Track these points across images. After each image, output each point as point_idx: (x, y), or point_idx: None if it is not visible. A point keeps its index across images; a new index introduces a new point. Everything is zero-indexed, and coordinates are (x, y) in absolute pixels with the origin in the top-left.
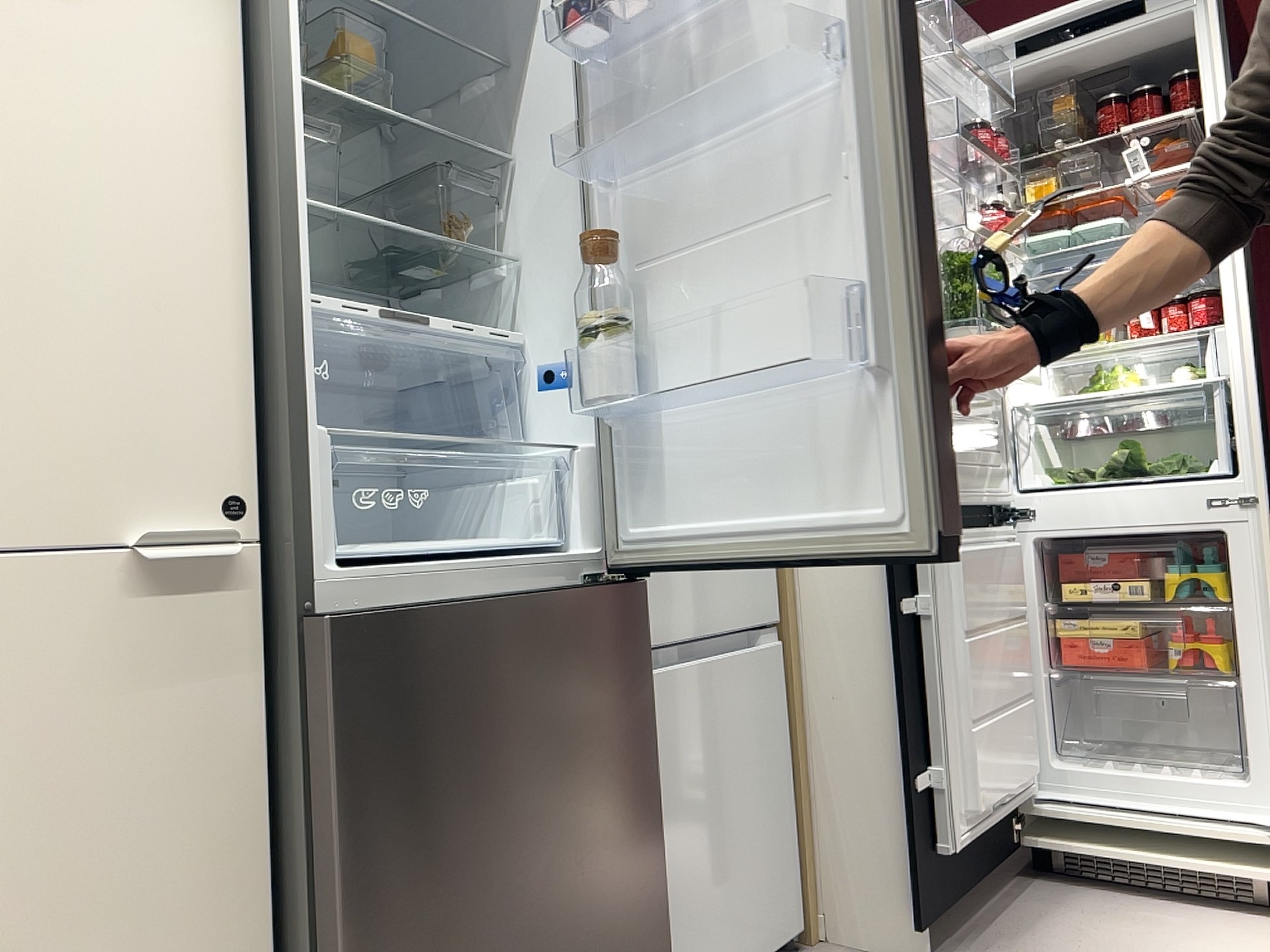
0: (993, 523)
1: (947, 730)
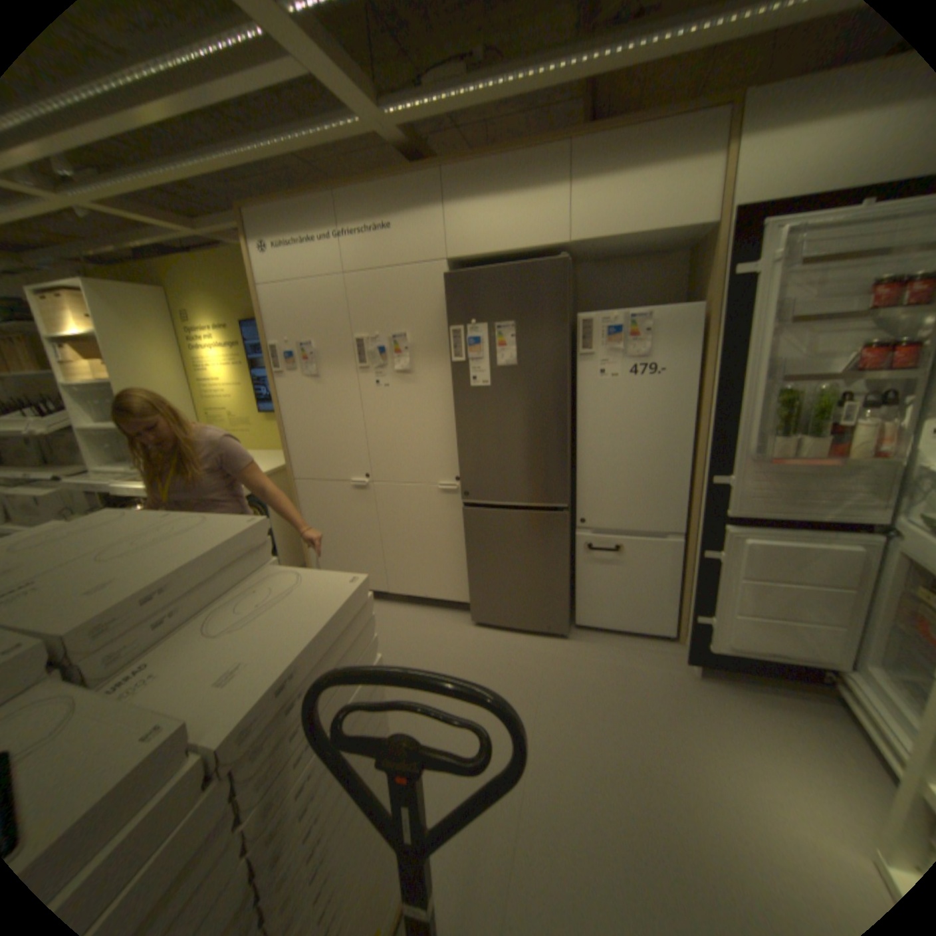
0: (864, 532)
1: (720, 610)
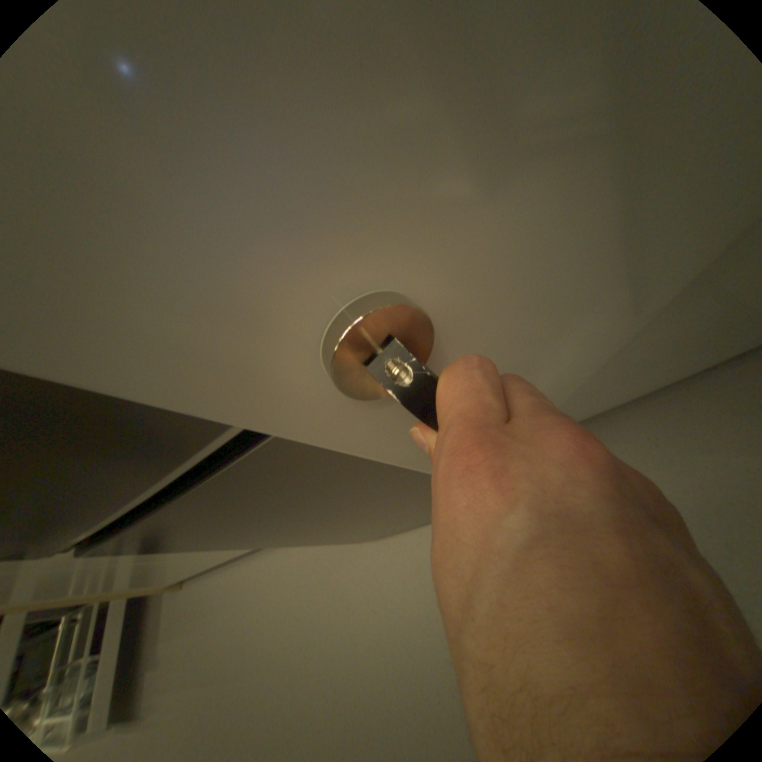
0: None
1: None
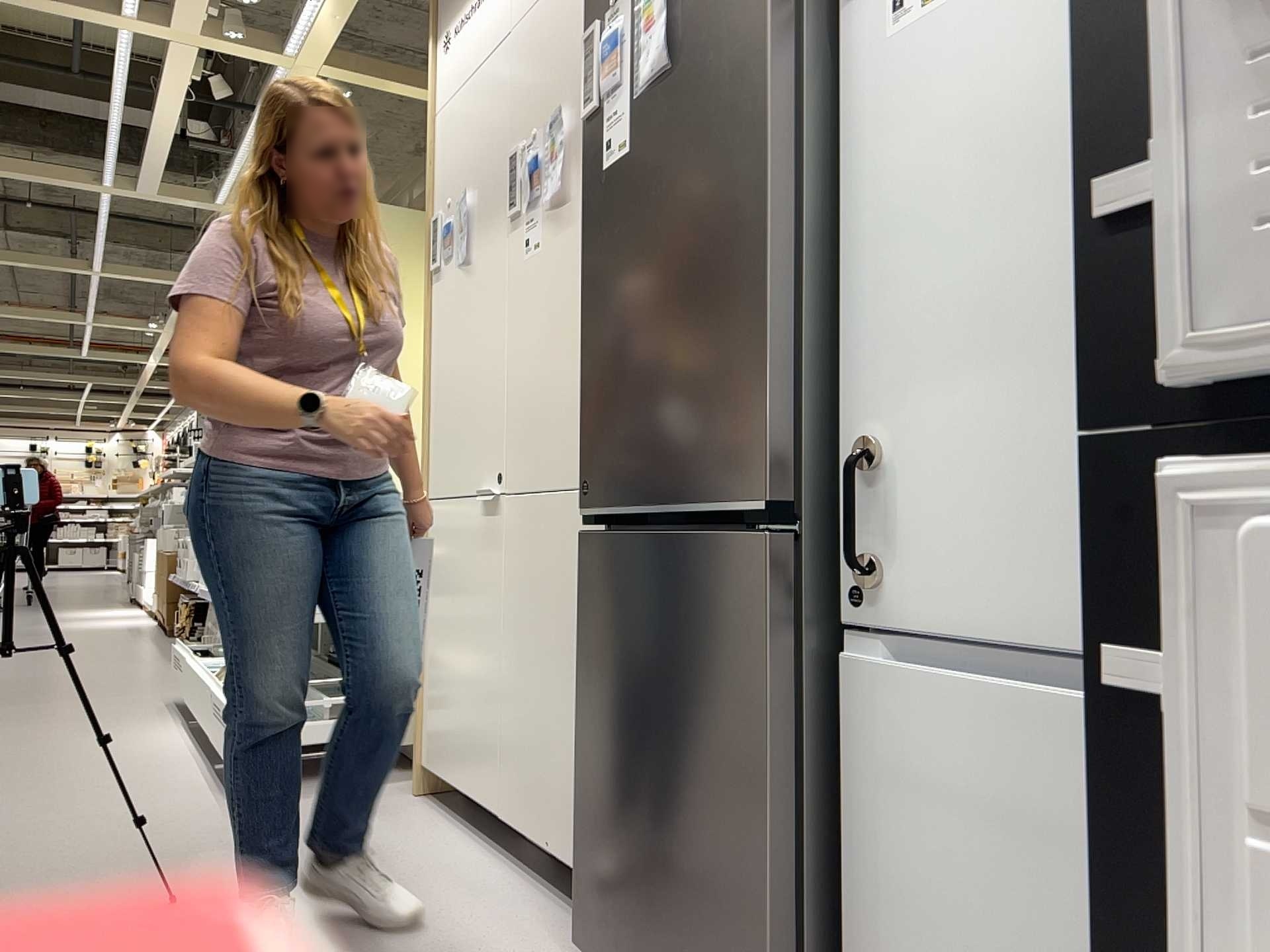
0: None
1: None
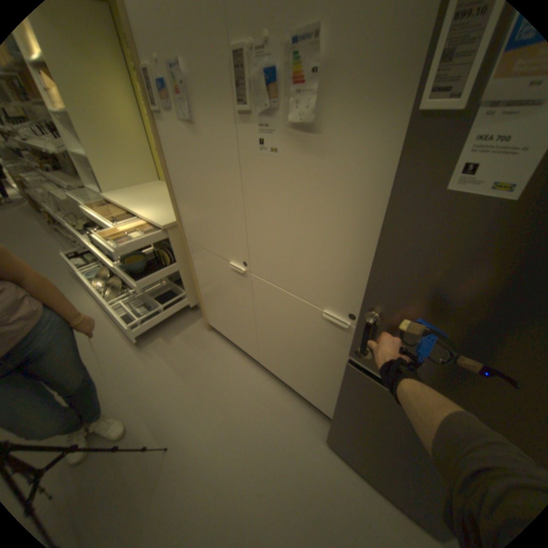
0: None
1: None
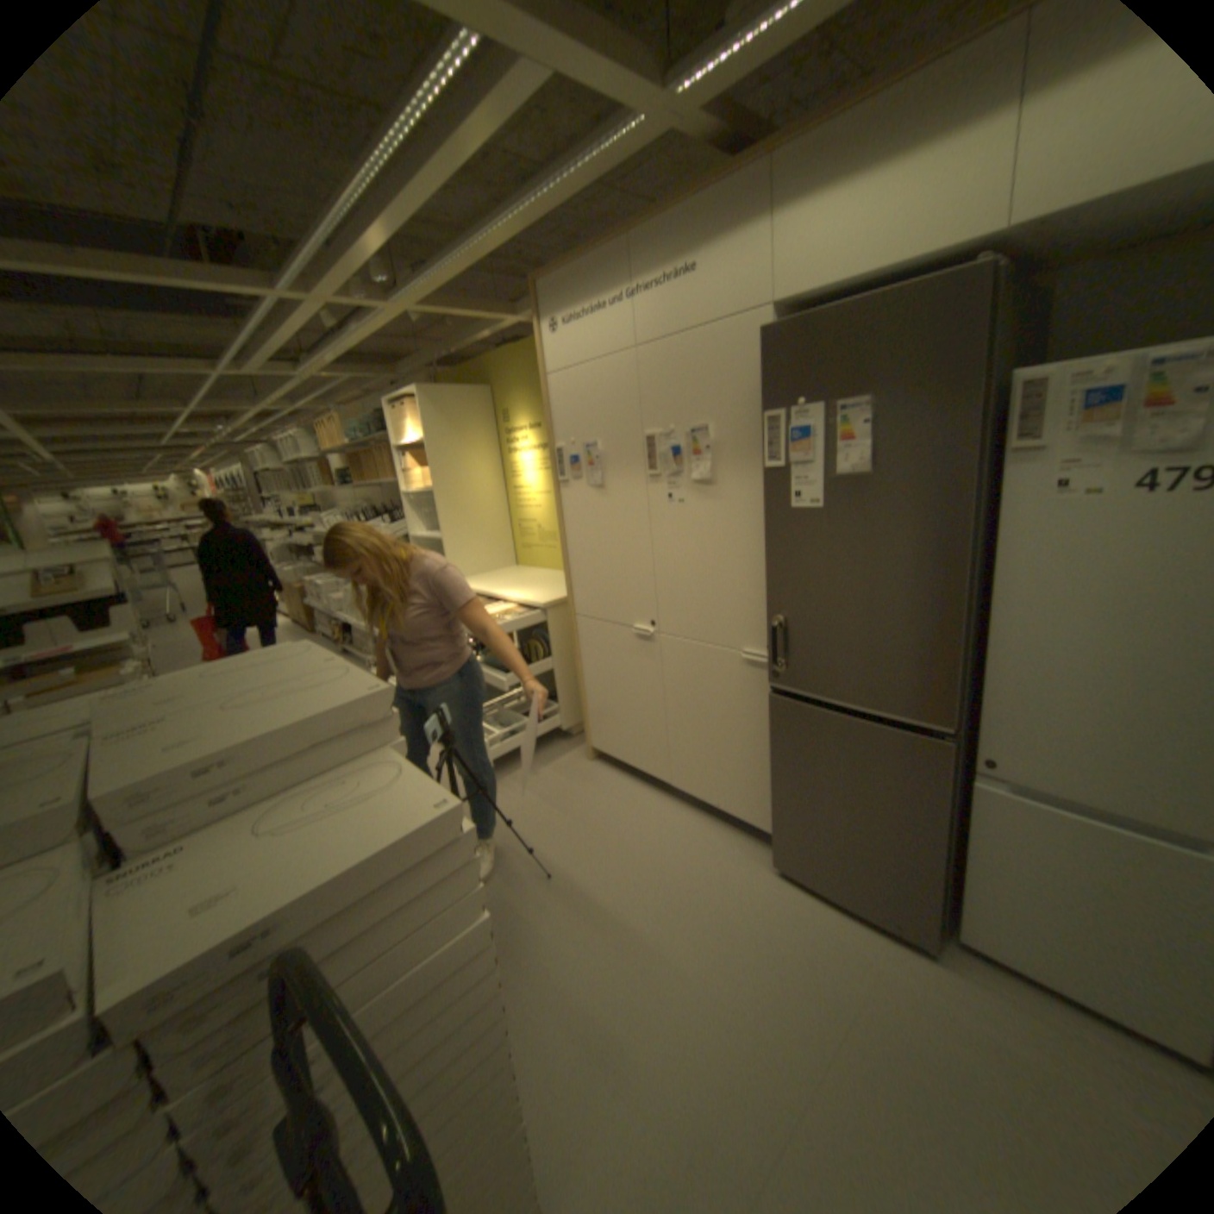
0: None
1: None
